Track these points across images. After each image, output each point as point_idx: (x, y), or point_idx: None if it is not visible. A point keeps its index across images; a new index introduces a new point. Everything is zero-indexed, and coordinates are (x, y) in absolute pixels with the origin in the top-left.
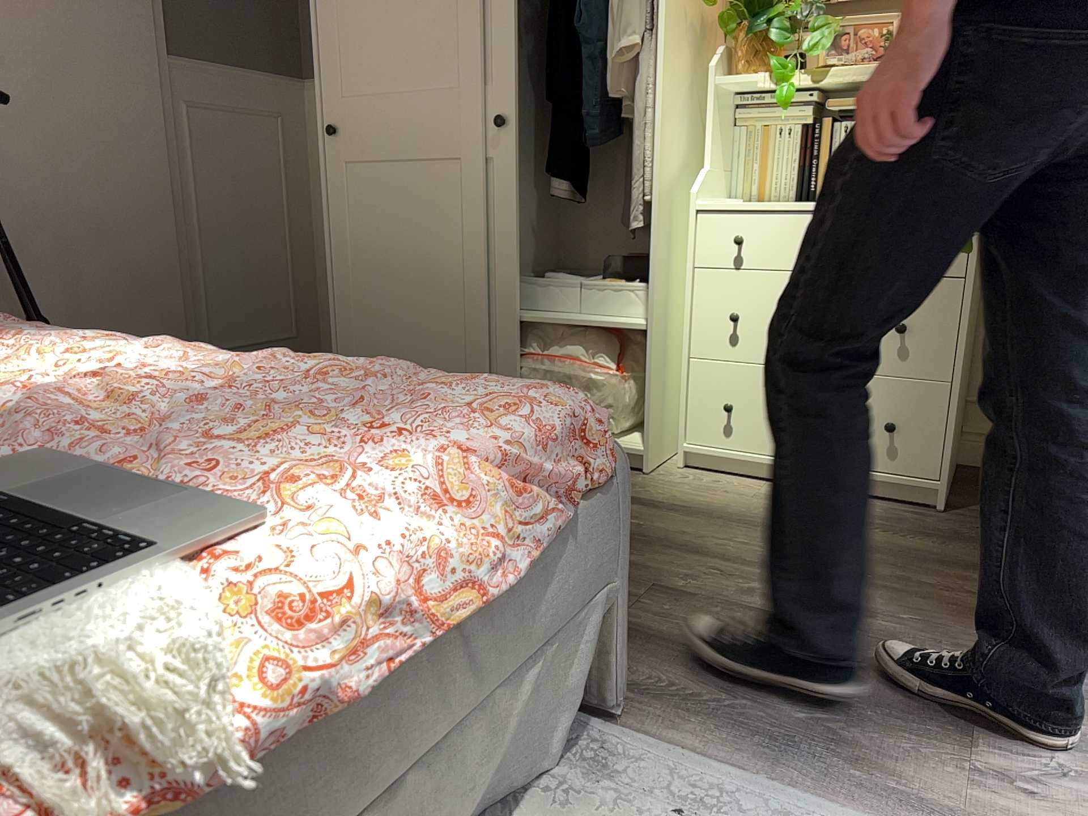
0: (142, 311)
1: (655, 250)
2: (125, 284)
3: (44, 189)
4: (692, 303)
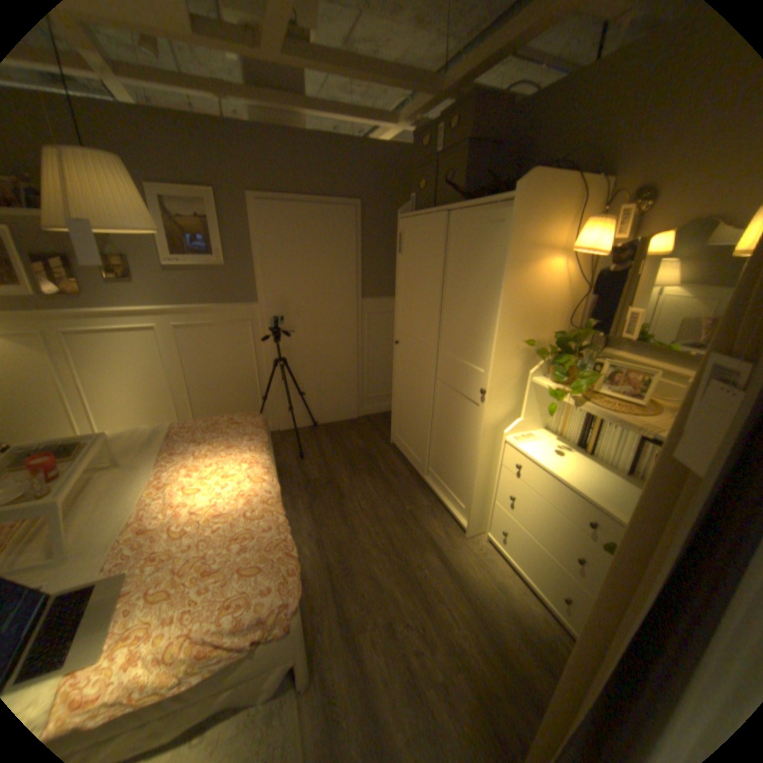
0: (340, 386)
1: (480, 452)
2: (335, 377)
3: (310, 350)
4: (499, 478)
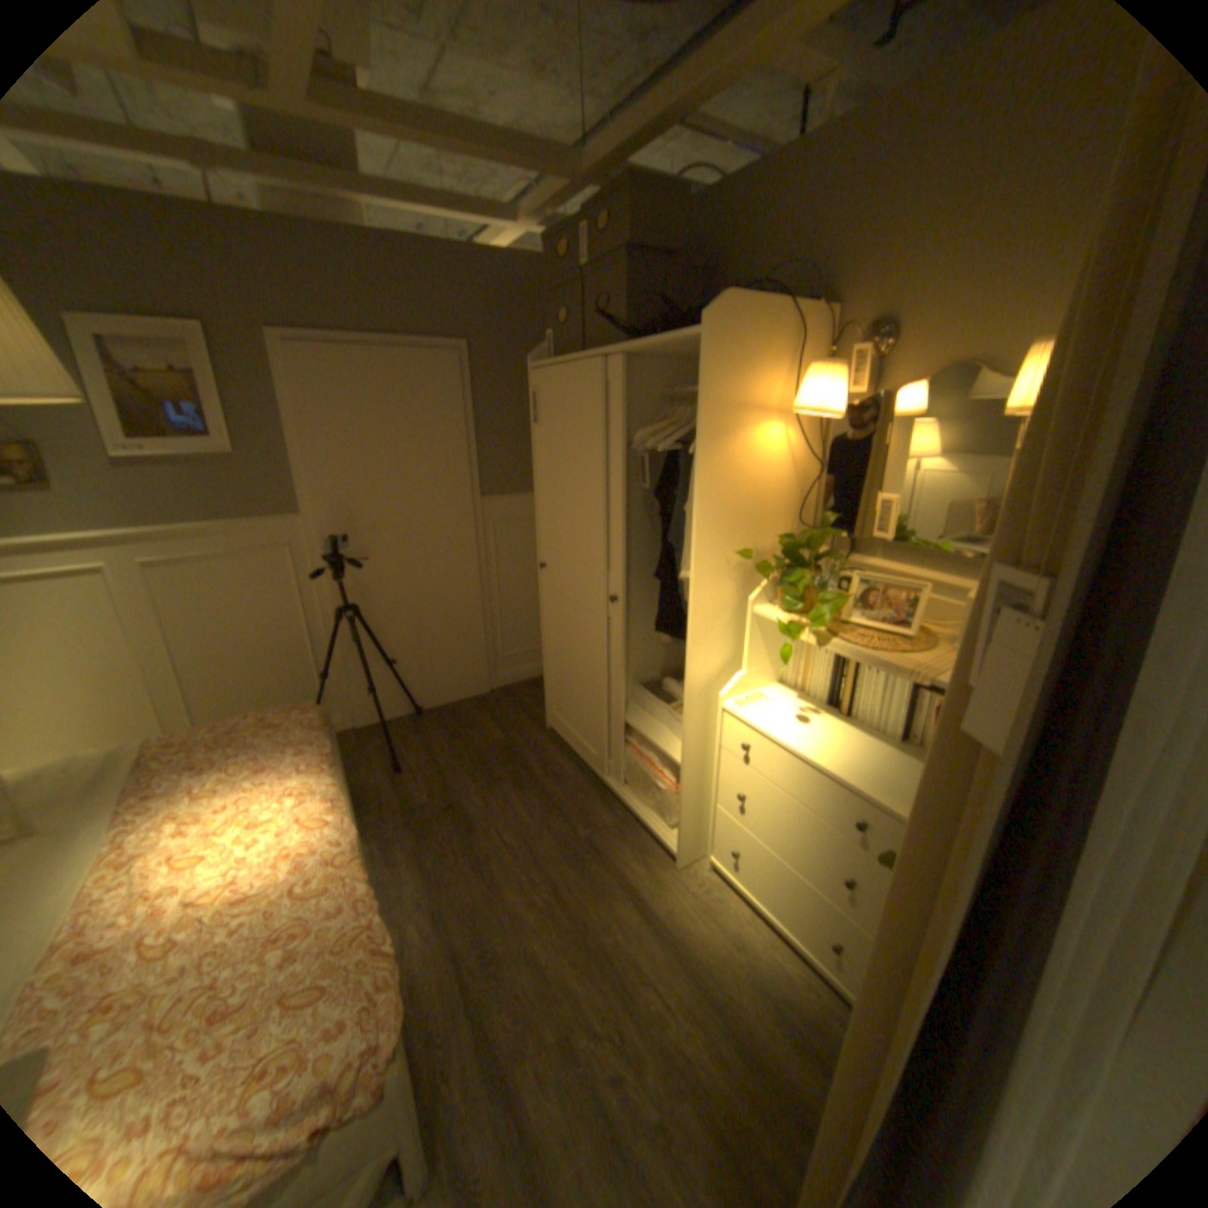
0: (456, 642)
1: (685, 731)
2: (446, 629)
3: (400, 587)
4: (719, 768)
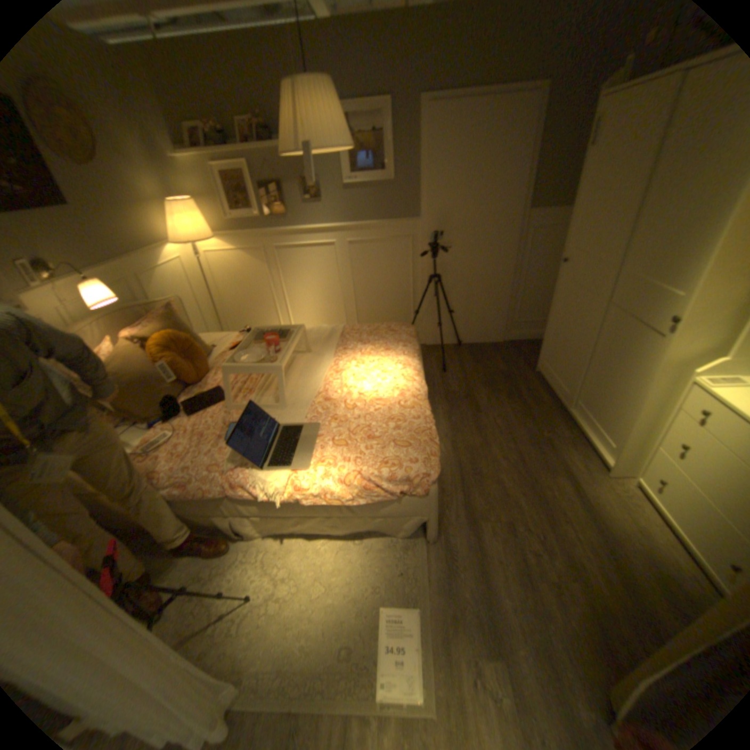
0: (489, 307)
1: (652, 391)
2: (485, 298)
3: (464, 268)
4: (672, 424)
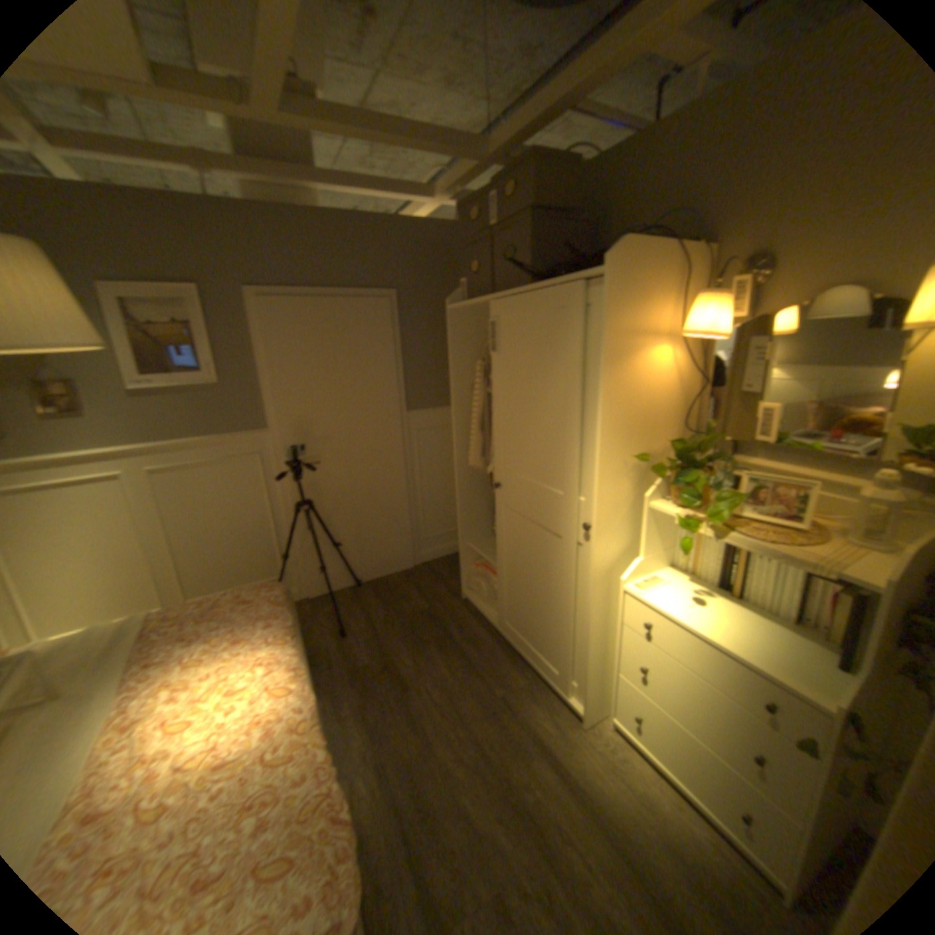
0: (387, 528)
1: (590, 610)
2: (379, 517)
3: (343, 485)
4: (620, 642)
